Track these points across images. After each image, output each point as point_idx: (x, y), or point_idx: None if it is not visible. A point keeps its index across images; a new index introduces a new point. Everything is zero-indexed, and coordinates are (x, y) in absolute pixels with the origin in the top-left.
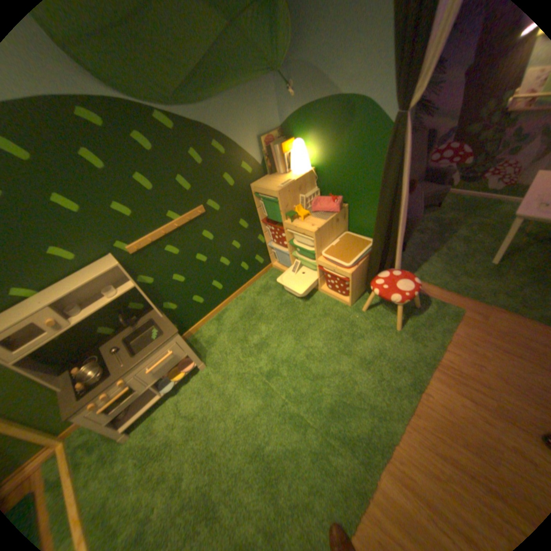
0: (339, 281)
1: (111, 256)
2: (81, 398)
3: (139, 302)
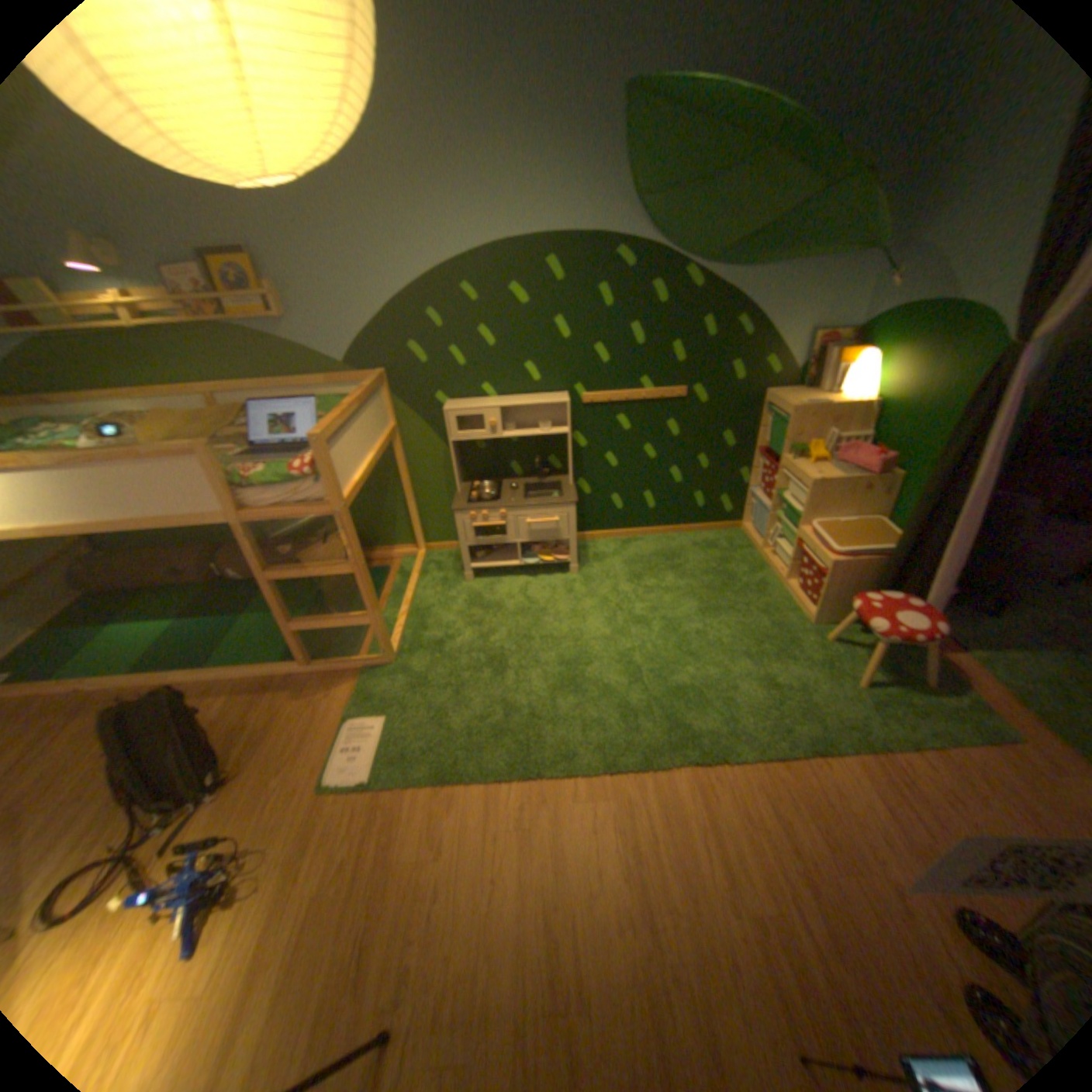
0: (815, 573)
1: (566, 396)
2: (470, 505)
3: (559, 462)
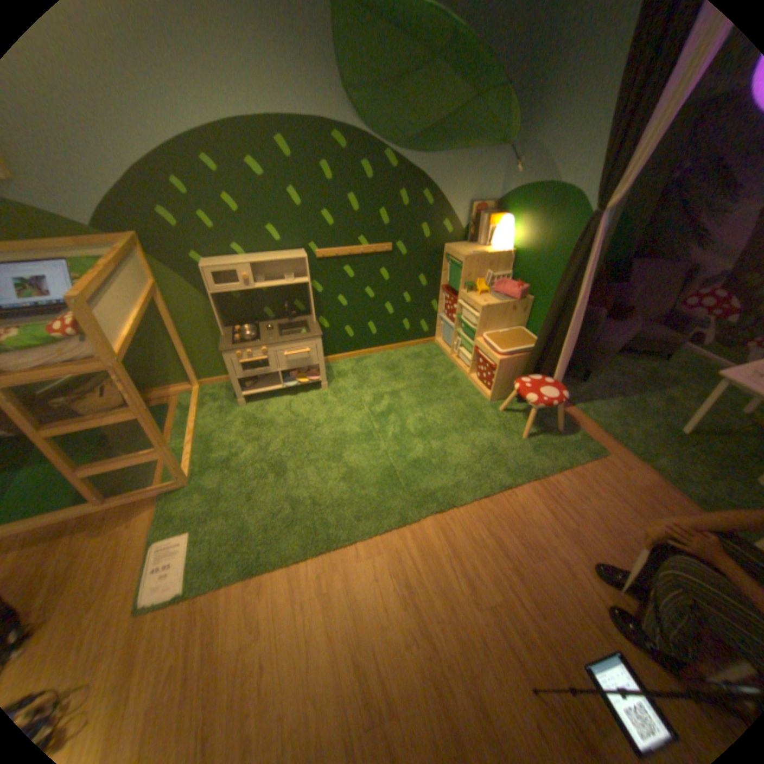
0: (487, 368)
1: (302, 252)
2: (234, 346)
3: (302, 305)
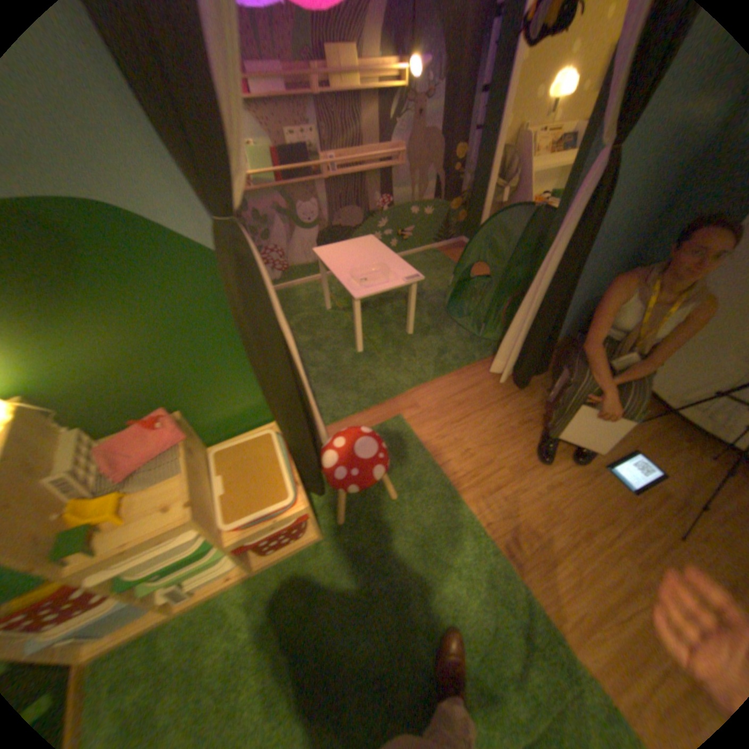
0: (290, 529)
1: None
2: None
3: None
